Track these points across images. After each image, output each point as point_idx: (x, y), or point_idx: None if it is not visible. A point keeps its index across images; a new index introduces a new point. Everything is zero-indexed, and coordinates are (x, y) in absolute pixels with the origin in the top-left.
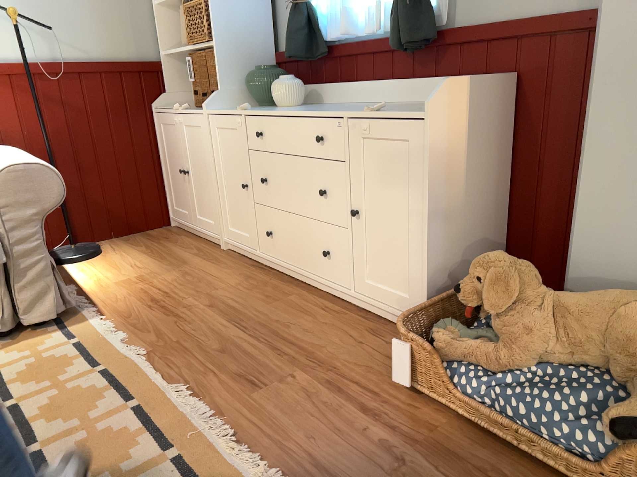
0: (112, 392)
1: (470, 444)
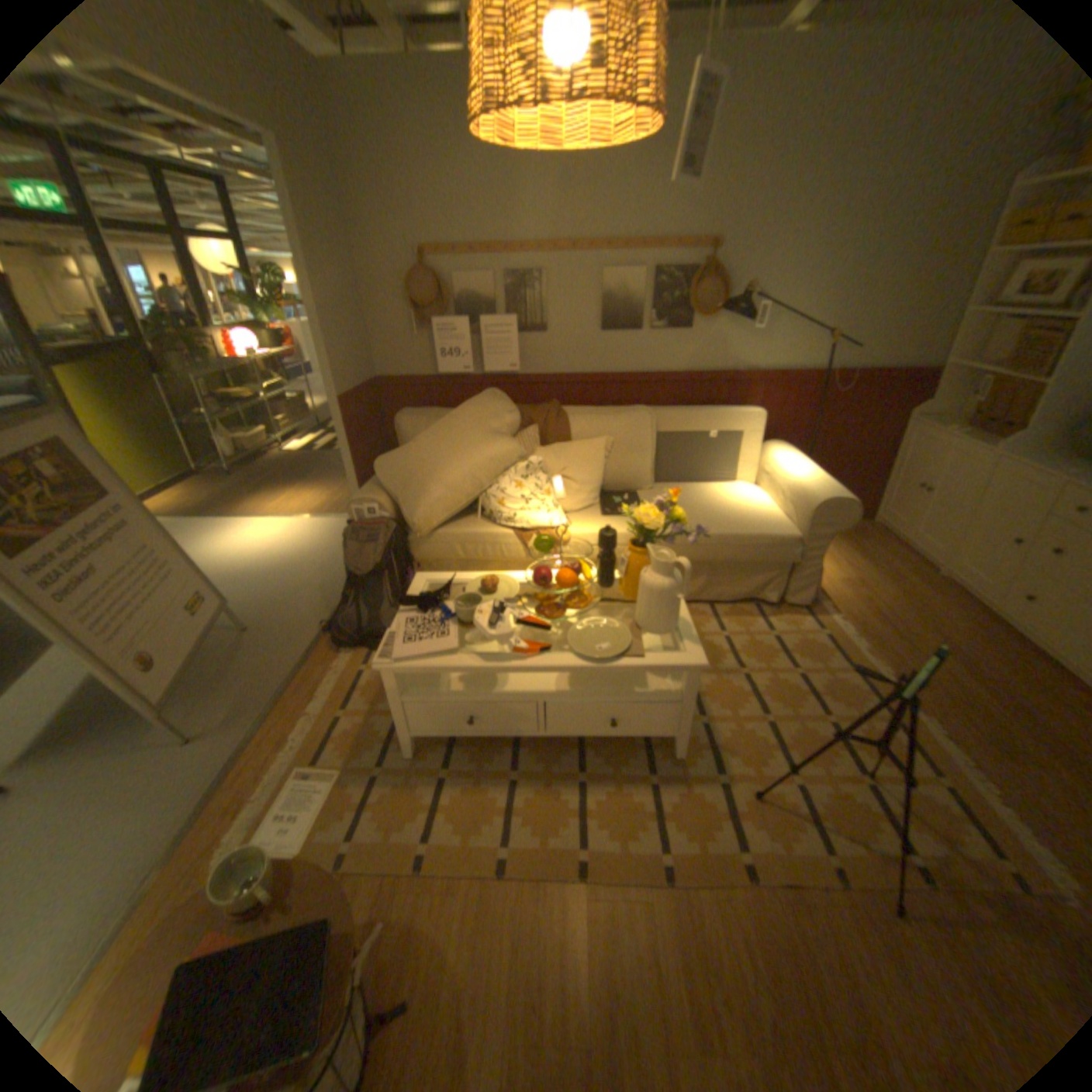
0: (875, 701)
1: None
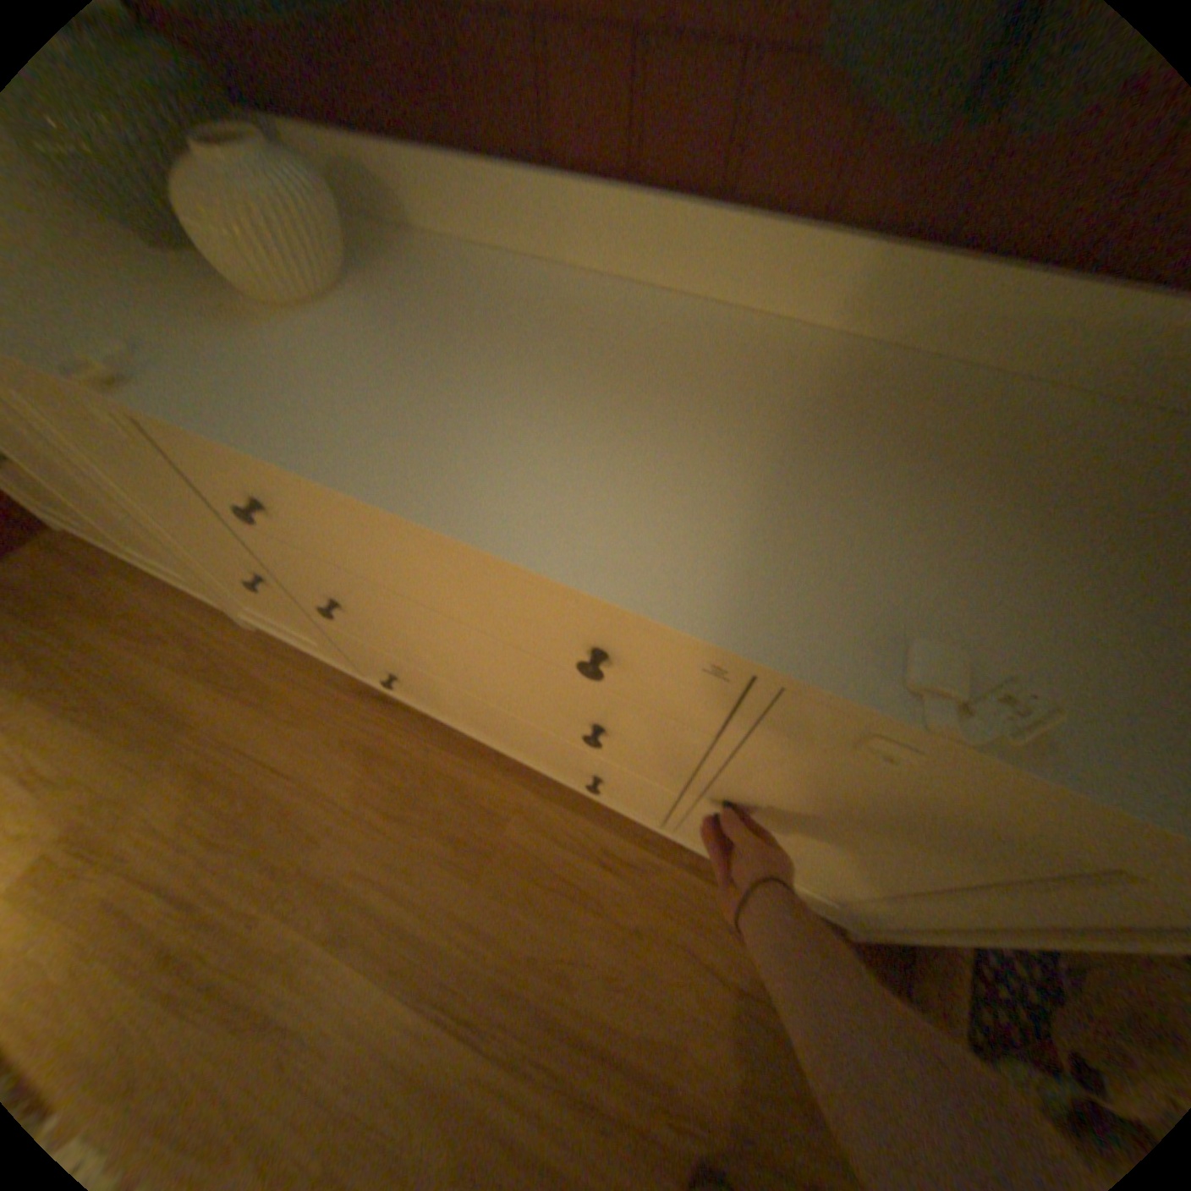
0: None
1: None
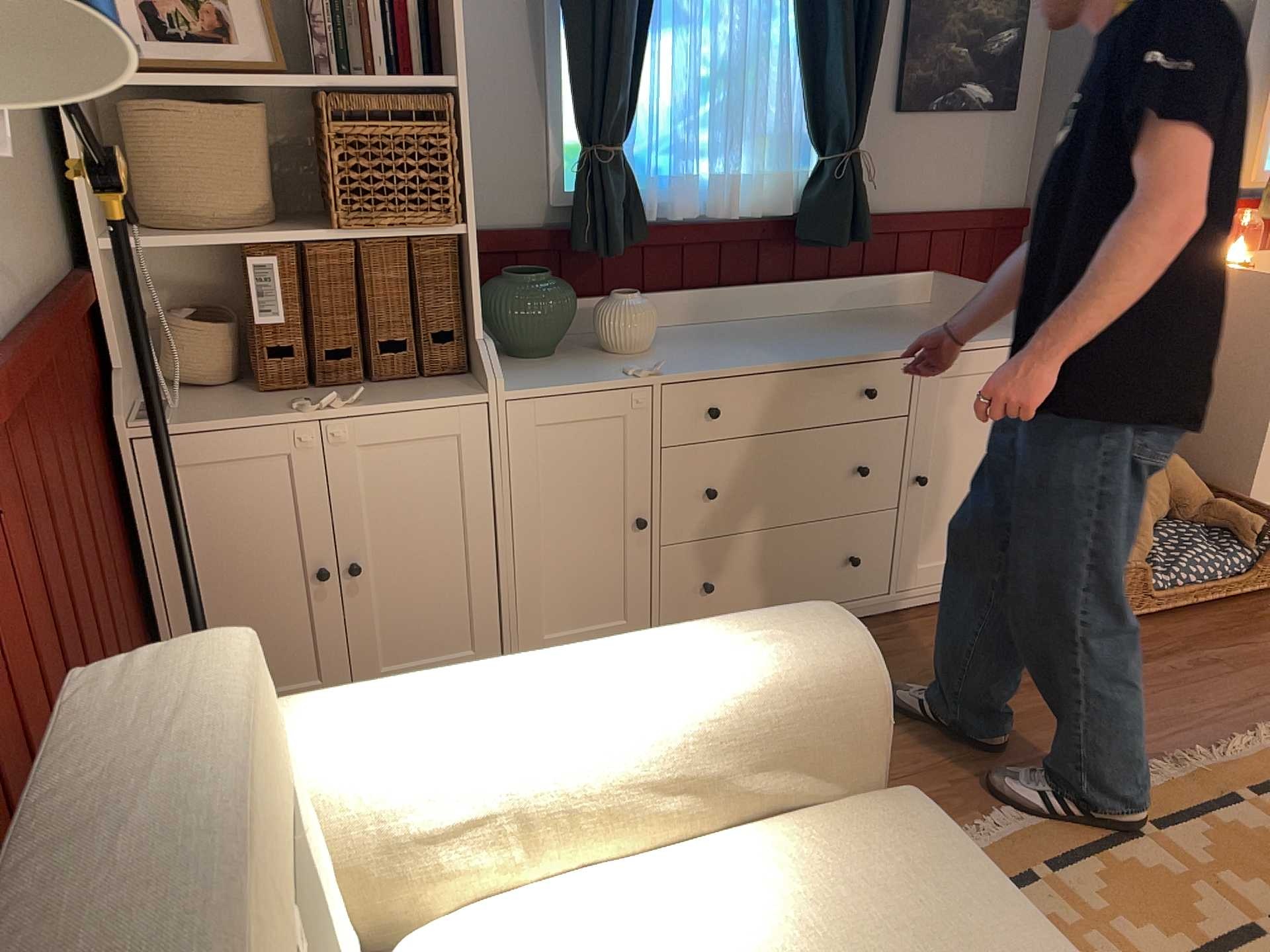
0: (1116, 852)
1: (1183, 624)
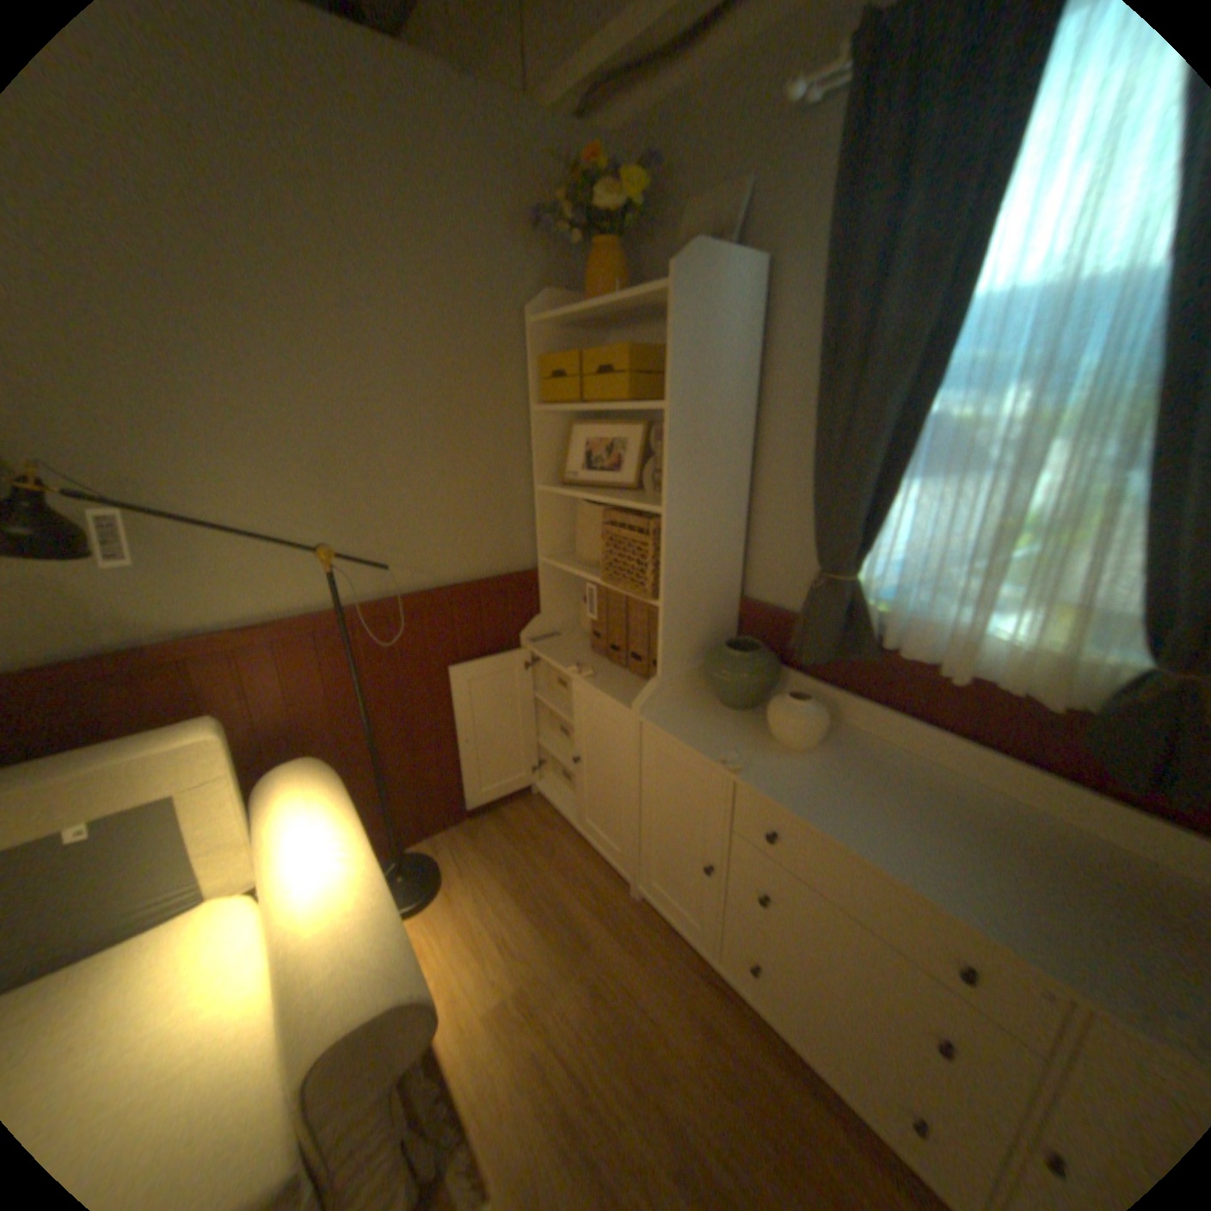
0: None
1: None
